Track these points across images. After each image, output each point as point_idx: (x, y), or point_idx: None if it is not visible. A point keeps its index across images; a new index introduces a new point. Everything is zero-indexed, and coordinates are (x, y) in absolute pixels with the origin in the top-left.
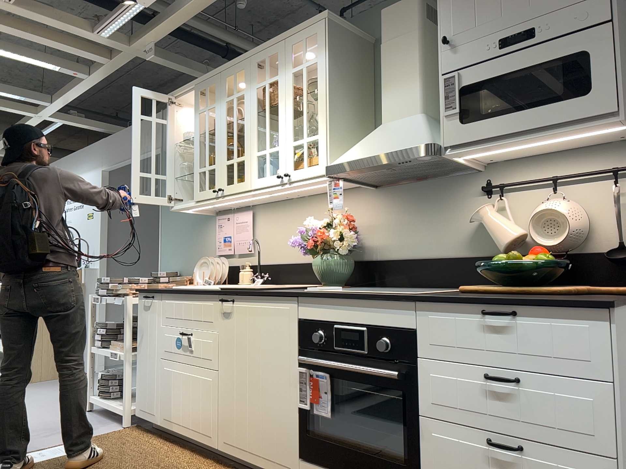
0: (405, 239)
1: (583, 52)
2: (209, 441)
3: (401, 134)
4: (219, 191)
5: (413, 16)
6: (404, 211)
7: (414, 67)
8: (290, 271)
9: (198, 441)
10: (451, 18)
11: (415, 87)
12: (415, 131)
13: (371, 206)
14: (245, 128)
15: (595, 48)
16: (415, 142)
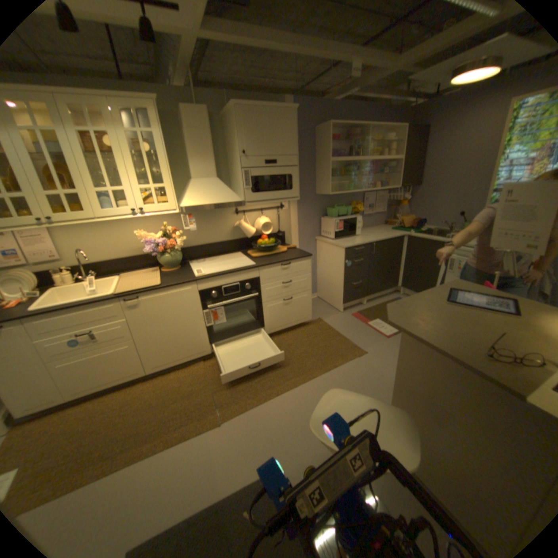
0: (199, 236)
1: (291, 175)
2: (136, 377)
3: (220, 192)
4: (44, 220)
5: (206, 120)
6: (197, 222)
7: (211, 151)
8: (114, 265)
9: (123, 383)
10: (245, 142)
11: (212, 163)
12: (227, 192)
13: (175, 220)
14: (69, 166)
15: (294, 175)
16: (234, 199)
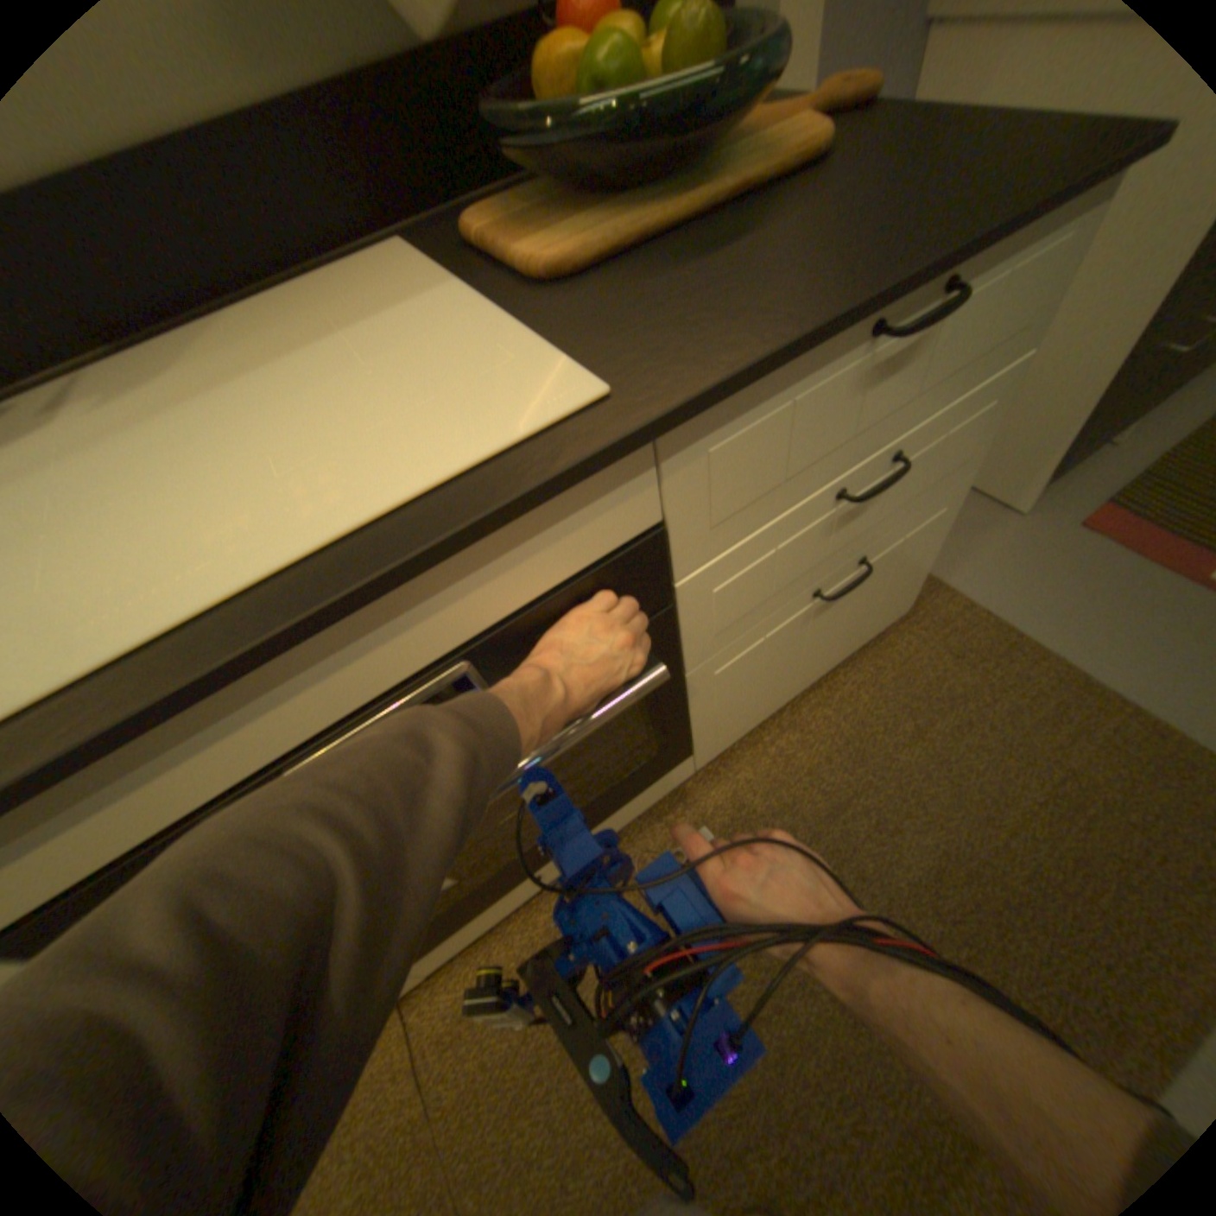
0: None
1: None
2: None
3: None
4: None
5: None
6: None
7: None
8: None
9: None
10: None
11: None
12: None
13: None
14: None
15: None
16: None
